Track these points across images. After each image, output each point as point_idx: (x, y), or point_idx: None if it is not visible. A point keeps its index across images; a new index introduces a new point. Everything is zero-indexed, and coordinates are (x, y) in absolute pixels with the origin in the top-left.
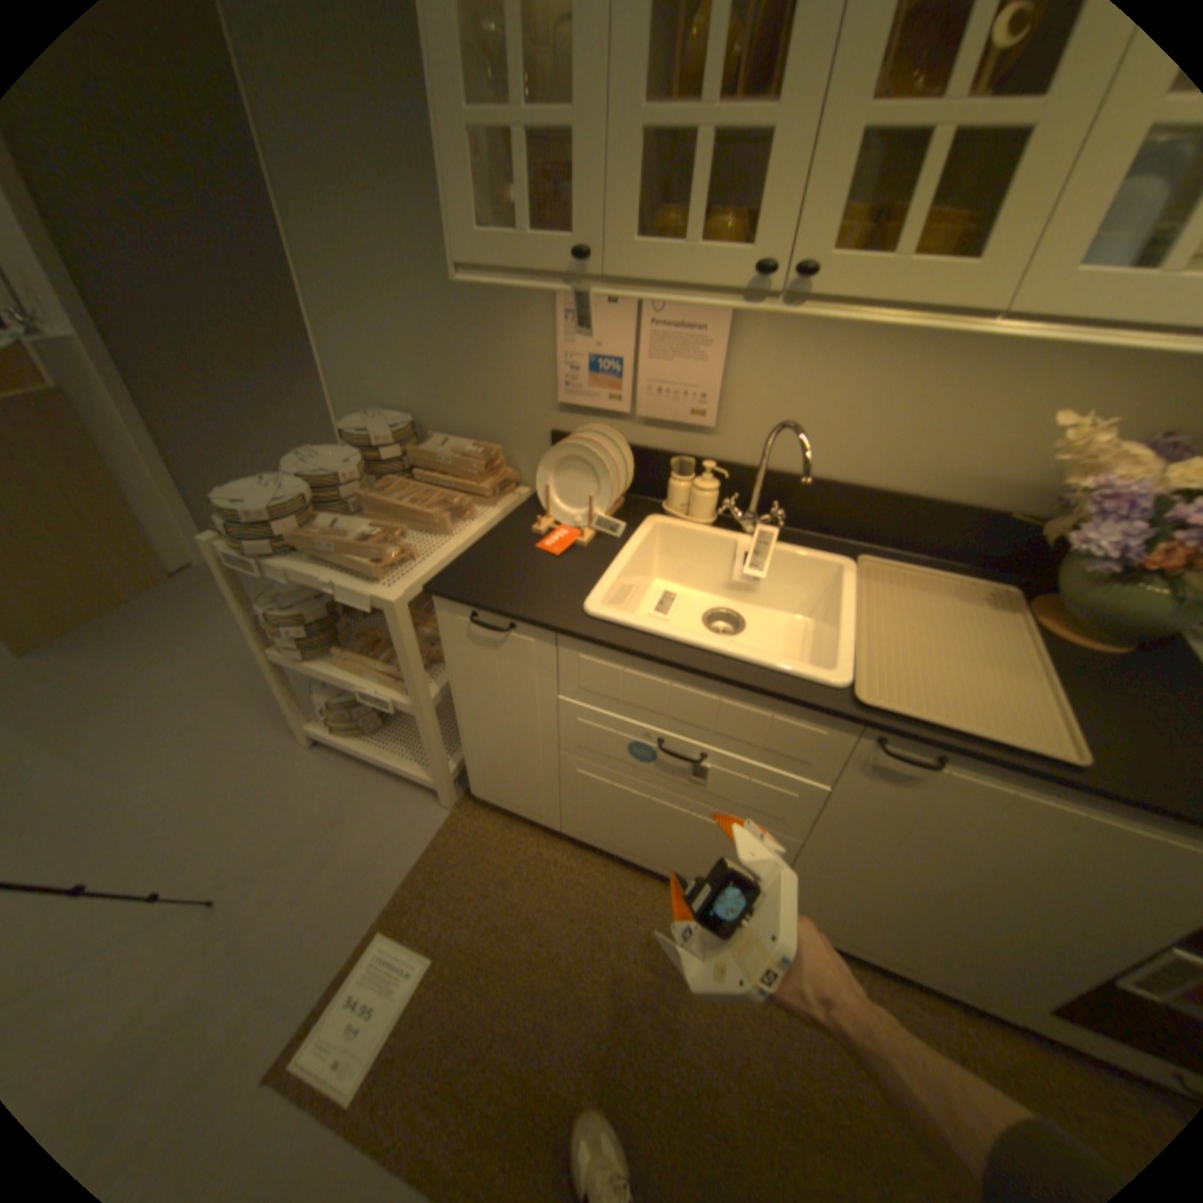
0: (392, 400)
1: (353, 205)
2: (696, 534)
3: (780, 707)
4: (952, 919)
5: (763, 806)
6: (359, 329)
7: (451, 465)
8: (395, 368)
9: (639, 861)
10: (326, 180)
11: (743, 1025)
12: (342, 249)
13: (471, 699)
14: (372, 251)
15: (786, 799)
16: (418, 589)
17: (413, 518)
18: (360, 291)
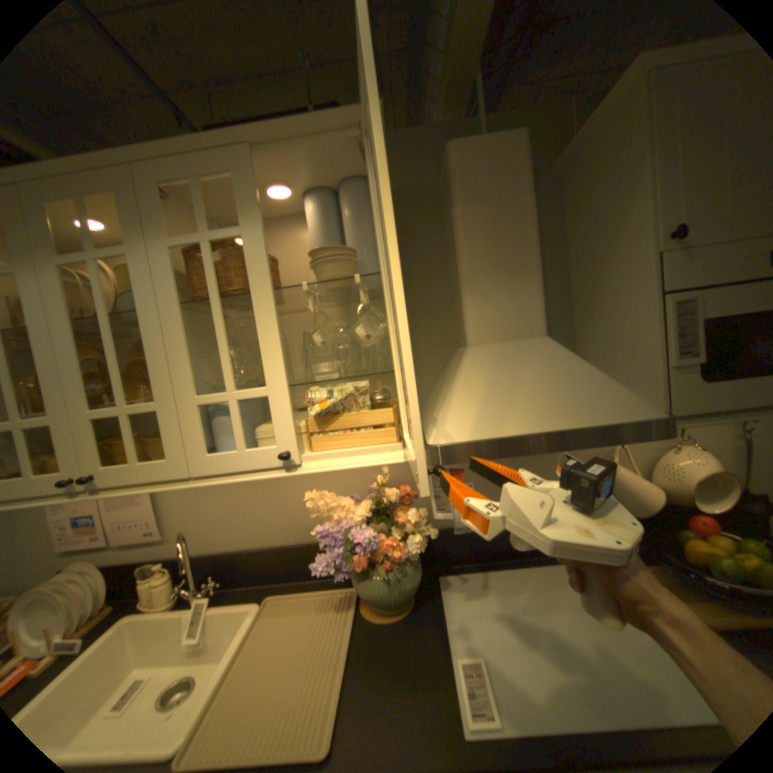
0: None
1: None
2: (154, 621)
3: None
4: None
5: None
6: None
7: None
8: None
9: None
10: None
11: None
12: None
13: None
14: None
15: None
16: None
17: None
18: None
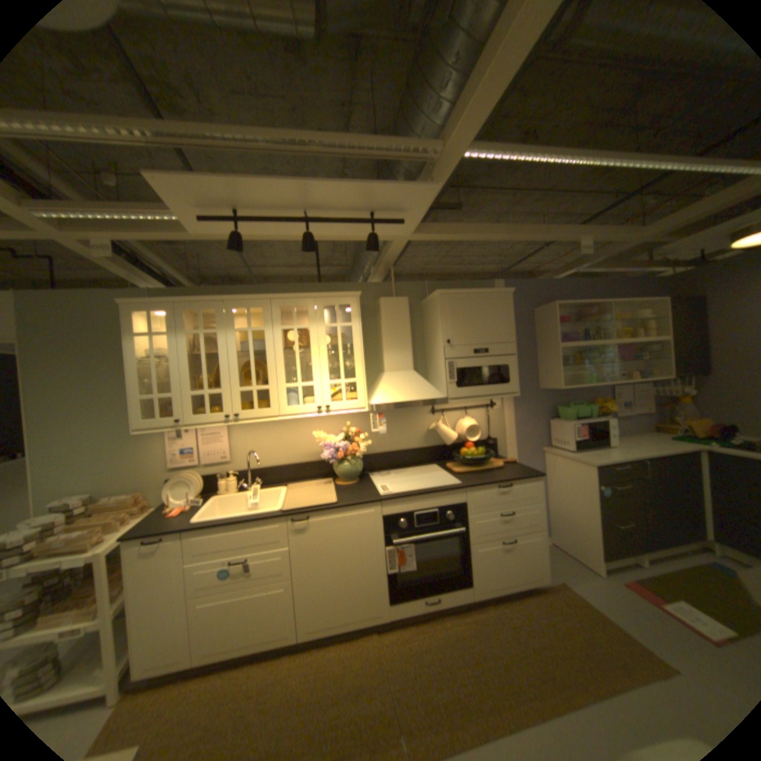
0: (77, 489)
1: (71, 420)
2: (232, 496)
3: (262, 523)
4: (343, 581)
5: (272, 571)
6: (63, 463)
7: (116, 505)
8: (82, 475)
9: (236, 652)
10: (59, 414)
11: (295, 689)
12: (61, 435)
13: (137, 595)
14: (78, 433)
15: (278, 561)
16: (108, 550)
17: (99, 528)
18: (68, 448)
